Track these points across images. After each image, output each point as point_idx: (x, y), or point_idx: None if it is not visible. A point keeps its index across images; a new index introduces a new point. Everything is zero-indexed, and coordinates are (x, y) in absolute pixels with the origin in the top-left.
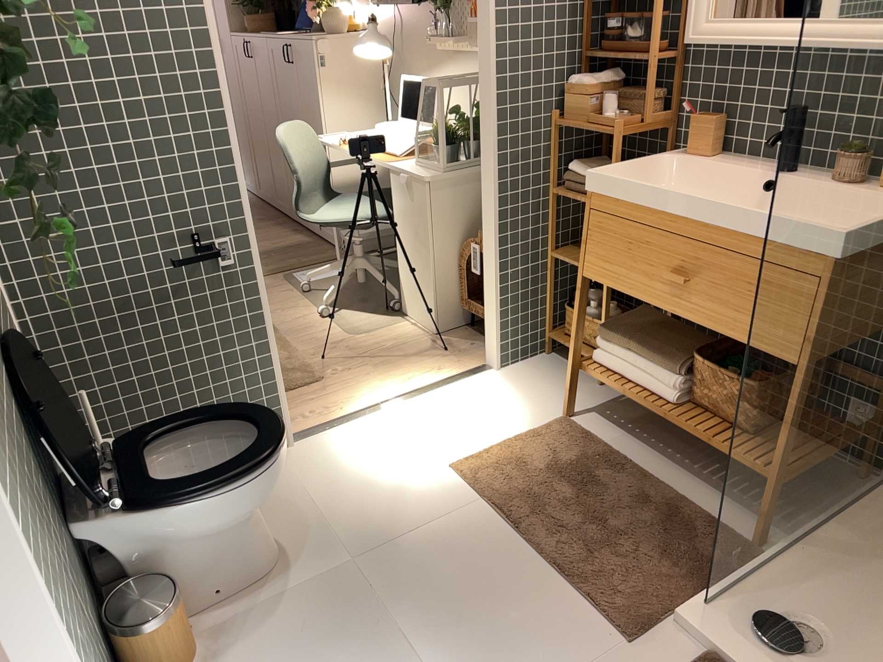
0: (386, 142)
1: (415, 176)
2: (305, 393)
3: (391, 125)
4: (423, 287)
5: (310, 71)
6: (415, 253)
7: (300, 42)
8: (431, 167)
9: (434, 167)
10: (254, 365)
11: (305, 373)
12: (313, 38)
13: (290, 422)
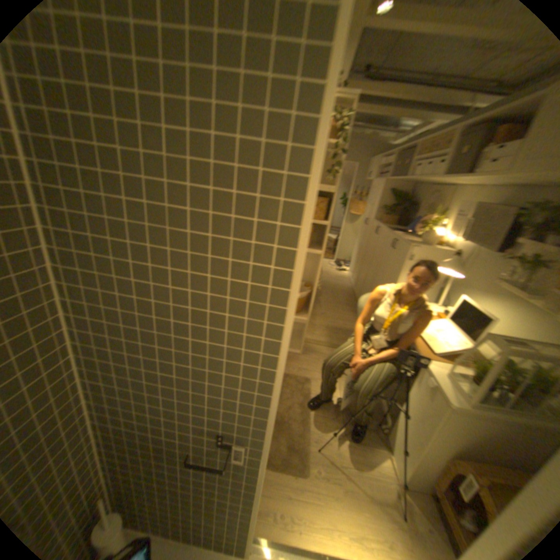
0: (432, 334)
1: (445, 392)
2: (291, 487)
3: (440, 320)
4: (411, 454)
5: (403, 257)
6: (417, 429)
7: (404, 240)
8: (464, 398)
9: (466, 399)
10: (238, 516)
11: (302, 462)
12: (413, 242)
13: (265, 518)
